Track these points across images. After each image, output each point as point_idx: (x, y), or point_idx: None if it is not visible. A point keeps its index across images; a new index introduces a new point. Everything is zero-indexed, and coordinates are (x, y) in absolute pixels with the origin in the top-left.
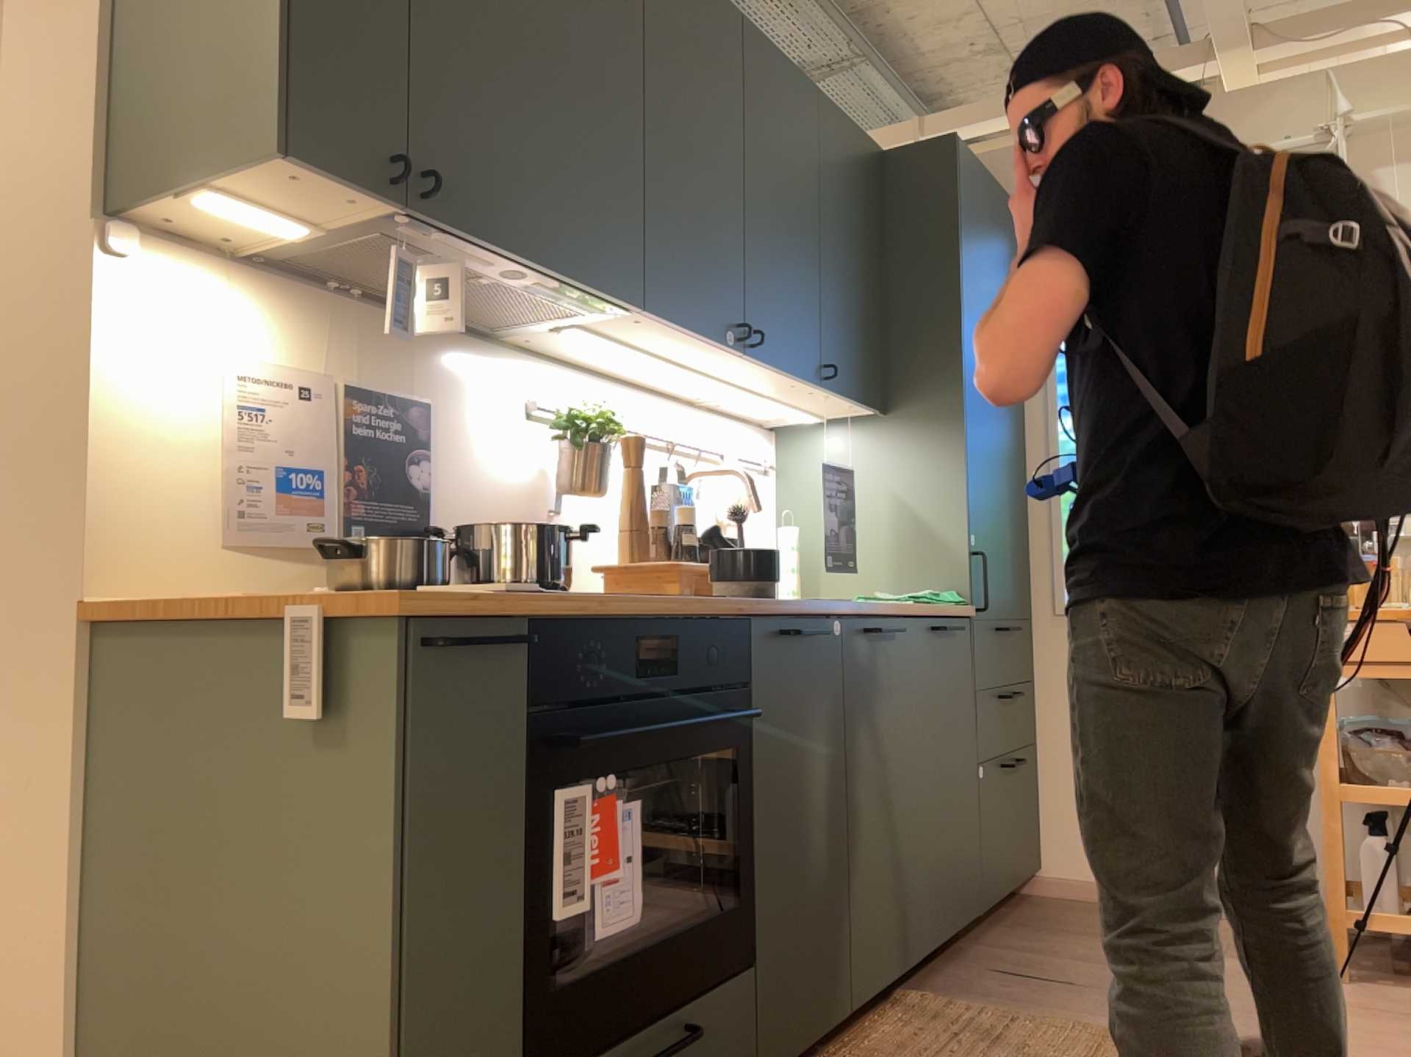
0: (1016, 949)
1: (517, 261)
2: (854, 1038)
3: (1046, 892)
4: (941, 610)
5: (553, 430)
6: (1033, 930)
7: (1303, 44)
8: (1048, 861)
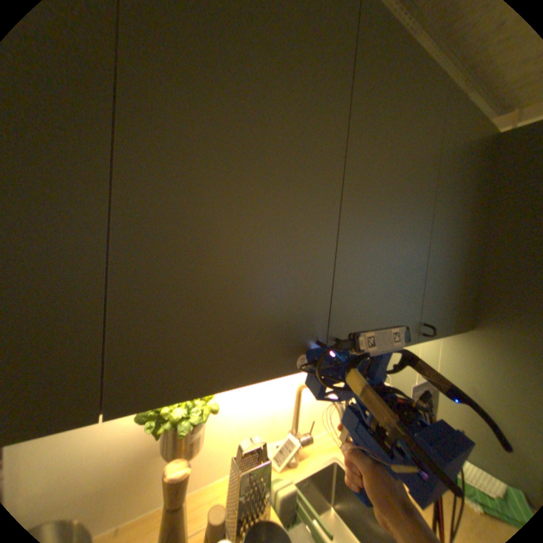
0: None
1: None
2: None
3: None
4: None
5: None
6: None
7: None
8: None
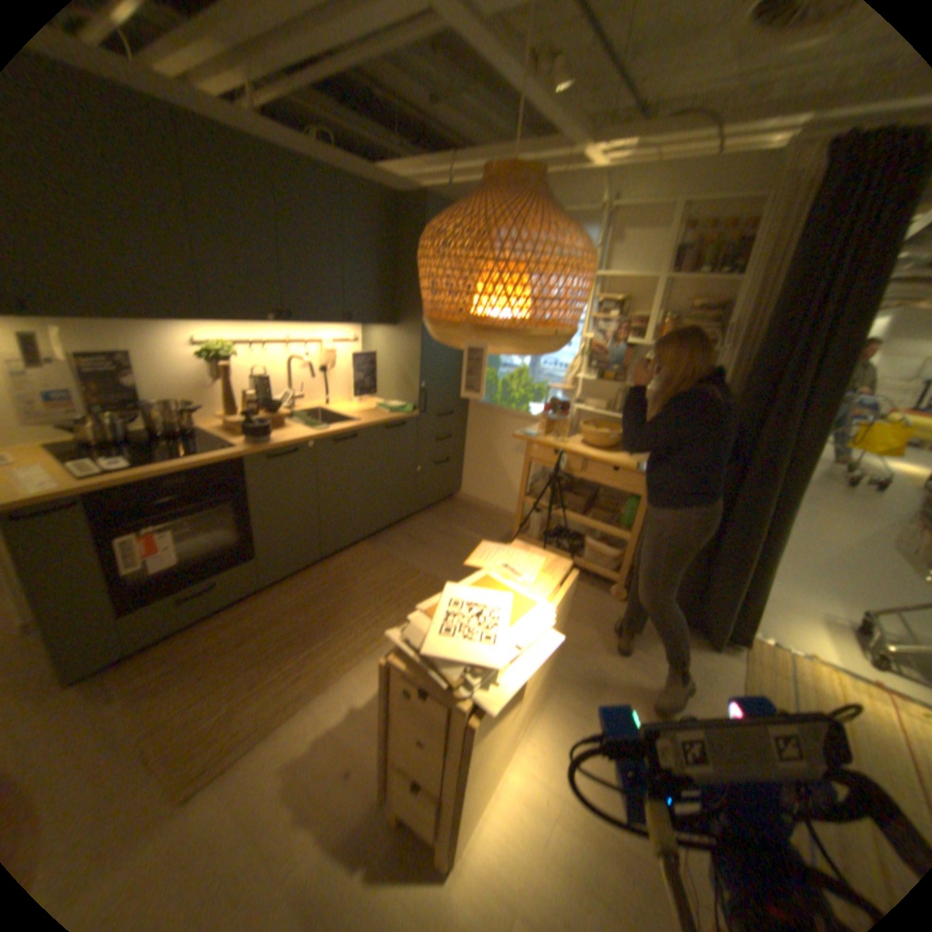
0: (422, 523)
1: (107, 316)
2: (330, 559)
3: (460, 495)
4: (395, 415)
5: (198, 353)
6: (438, 514)
7: (613, 144)
8: (462, 486)
